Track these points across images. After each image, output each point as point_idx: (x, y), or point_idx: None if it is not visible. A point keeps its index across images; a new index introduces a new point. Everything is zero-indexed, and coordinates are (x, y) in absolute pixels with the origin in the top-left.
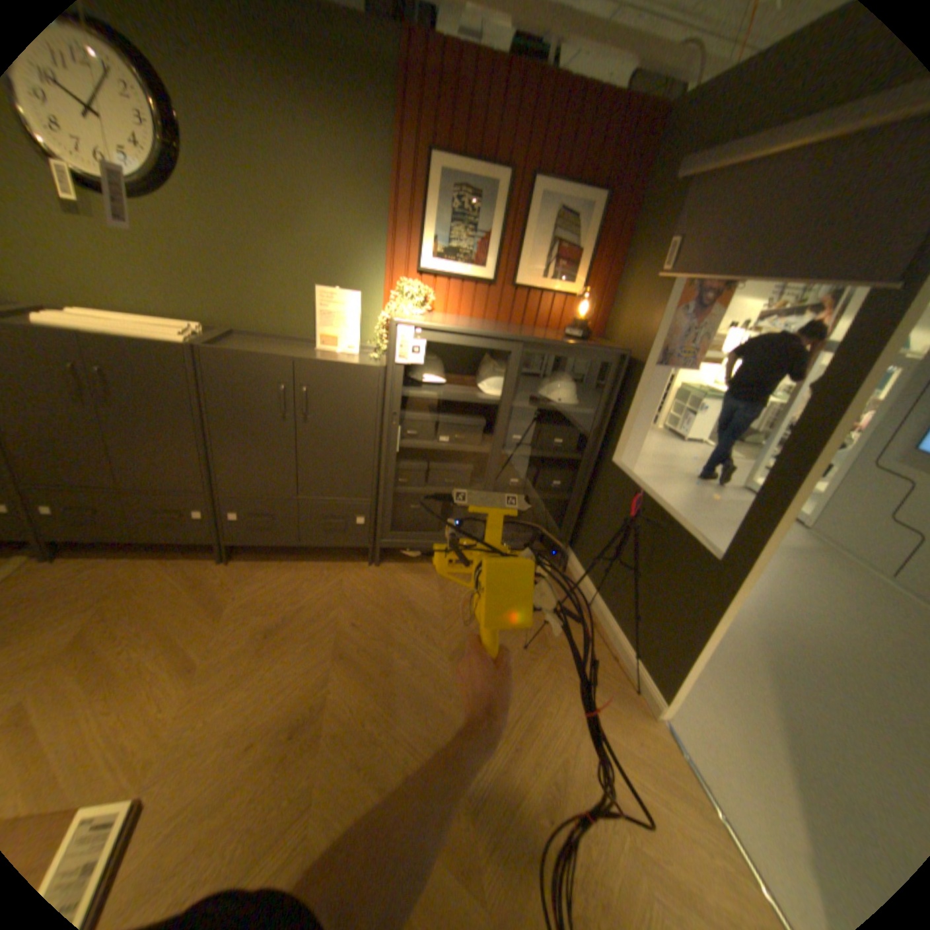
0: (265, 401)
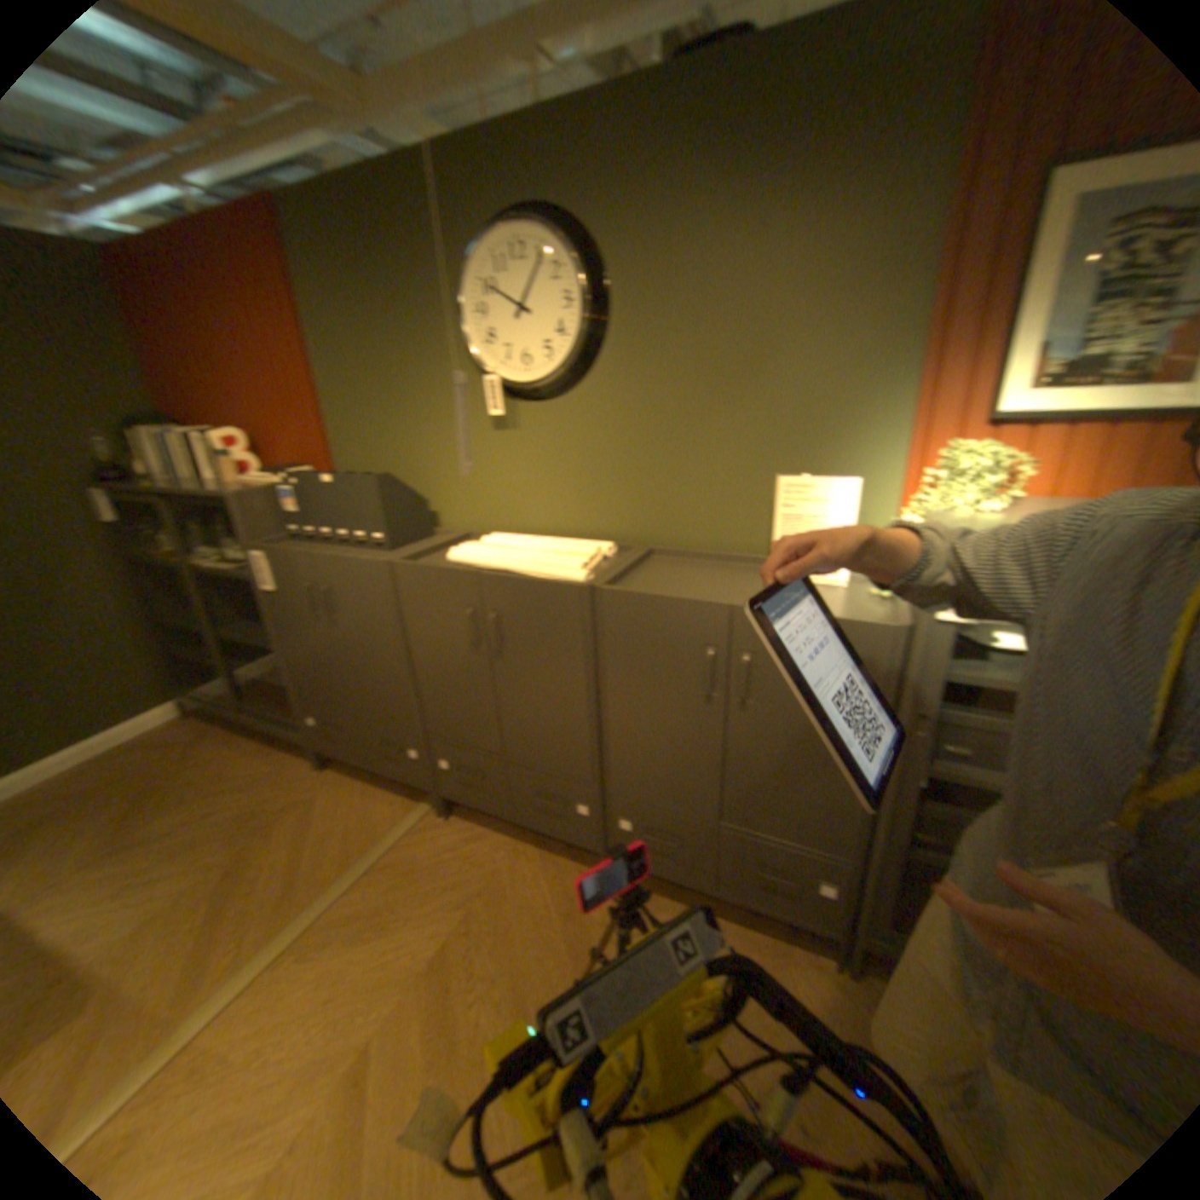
0: (680, 670)
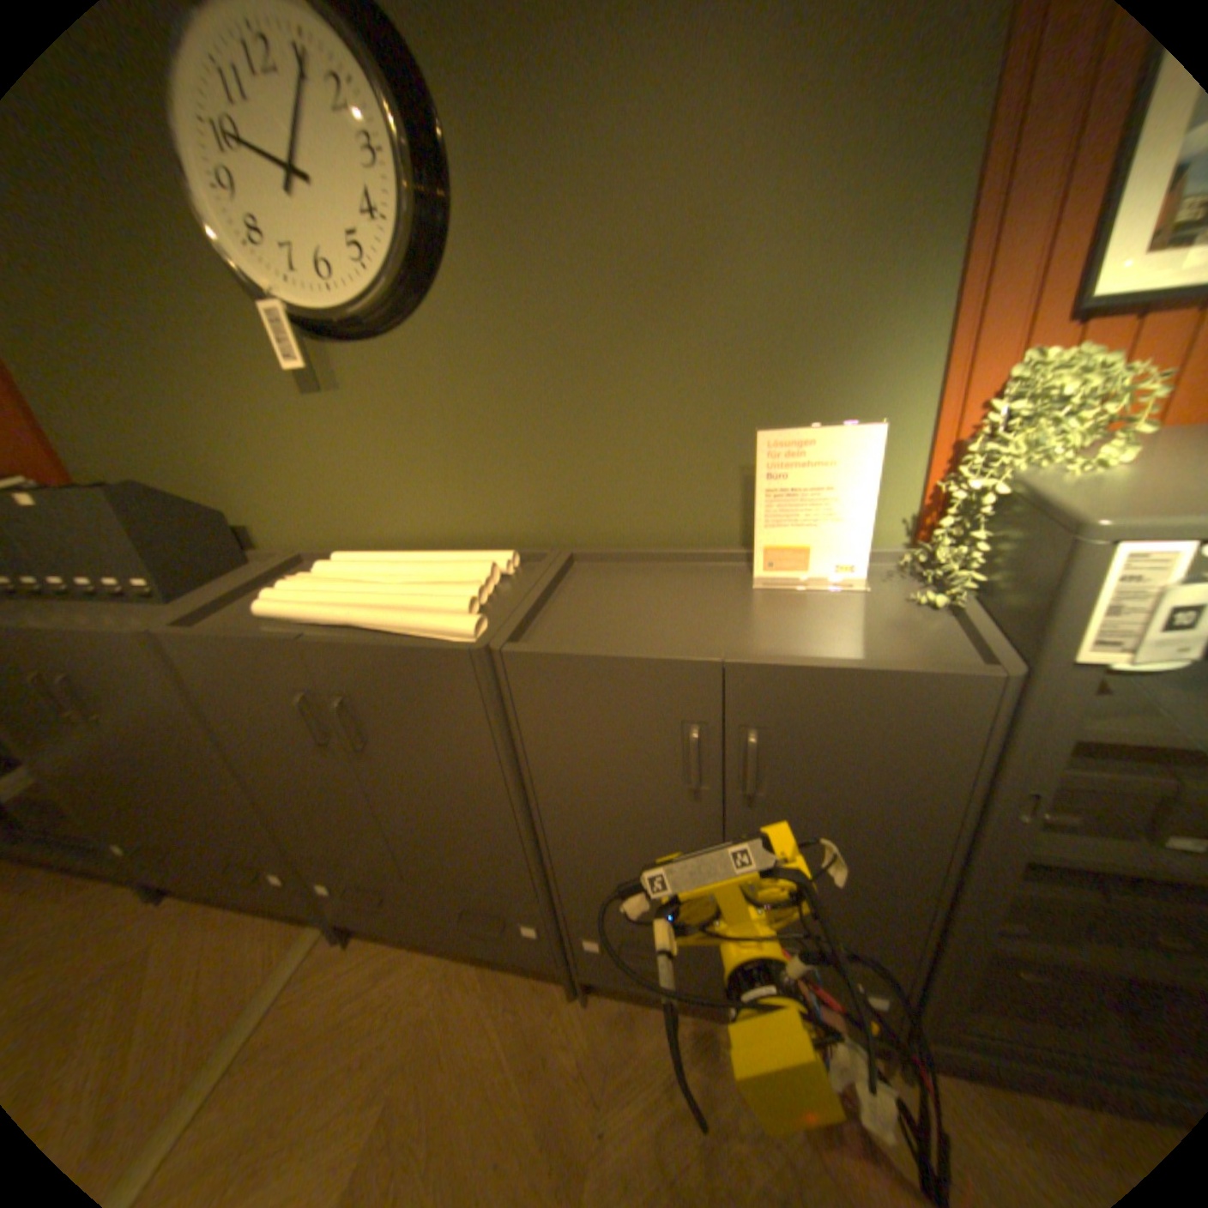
0: (647, 760)
